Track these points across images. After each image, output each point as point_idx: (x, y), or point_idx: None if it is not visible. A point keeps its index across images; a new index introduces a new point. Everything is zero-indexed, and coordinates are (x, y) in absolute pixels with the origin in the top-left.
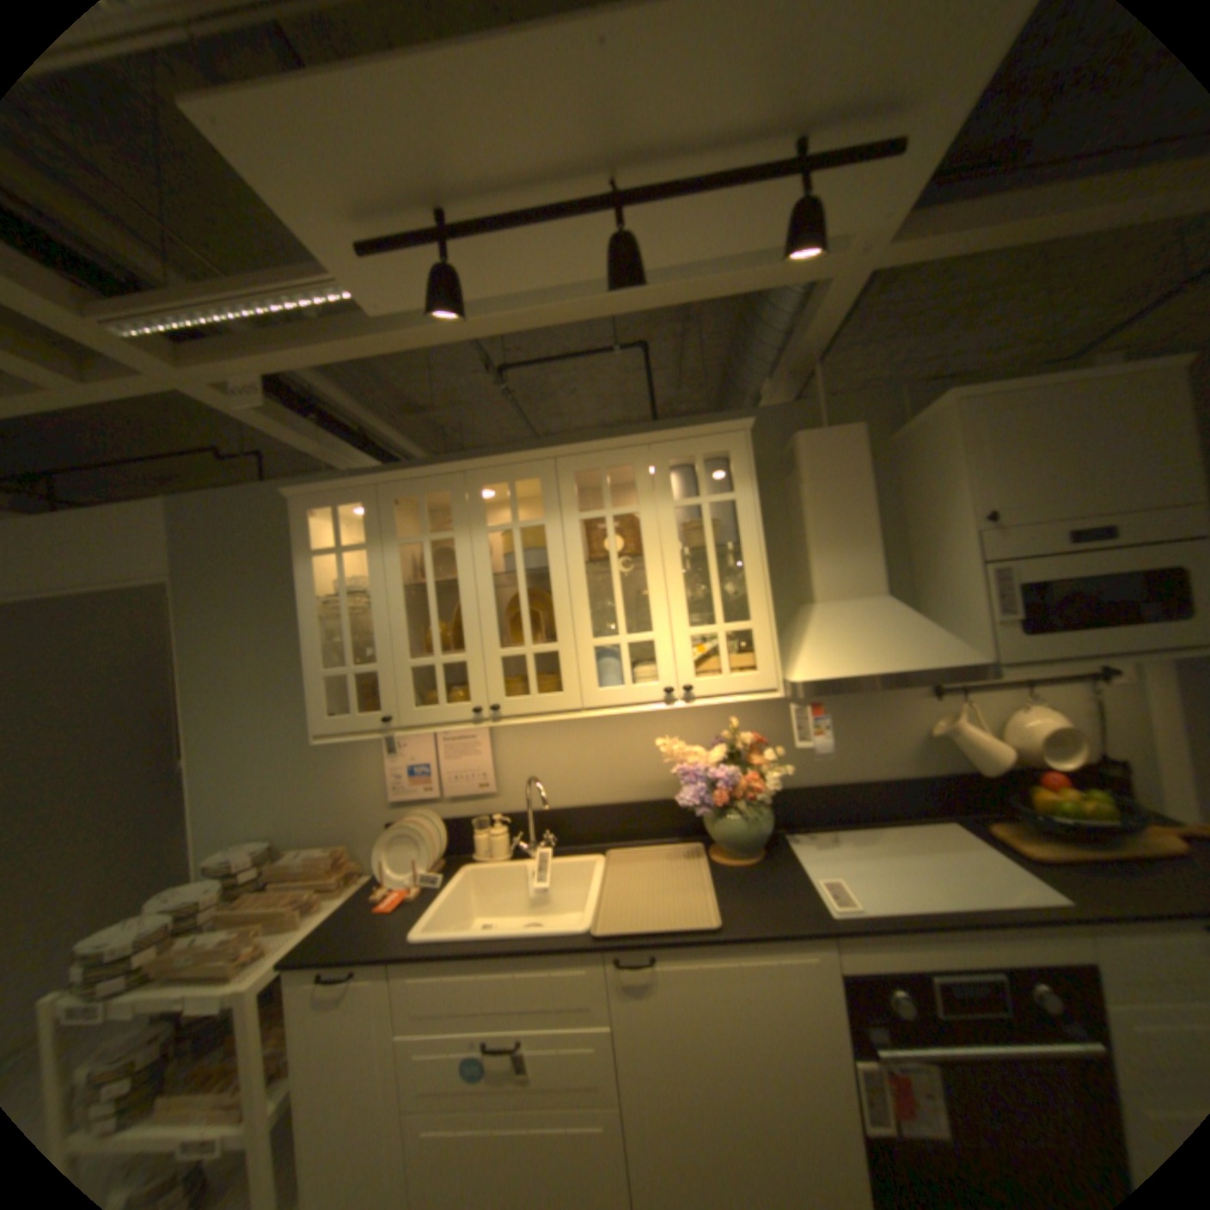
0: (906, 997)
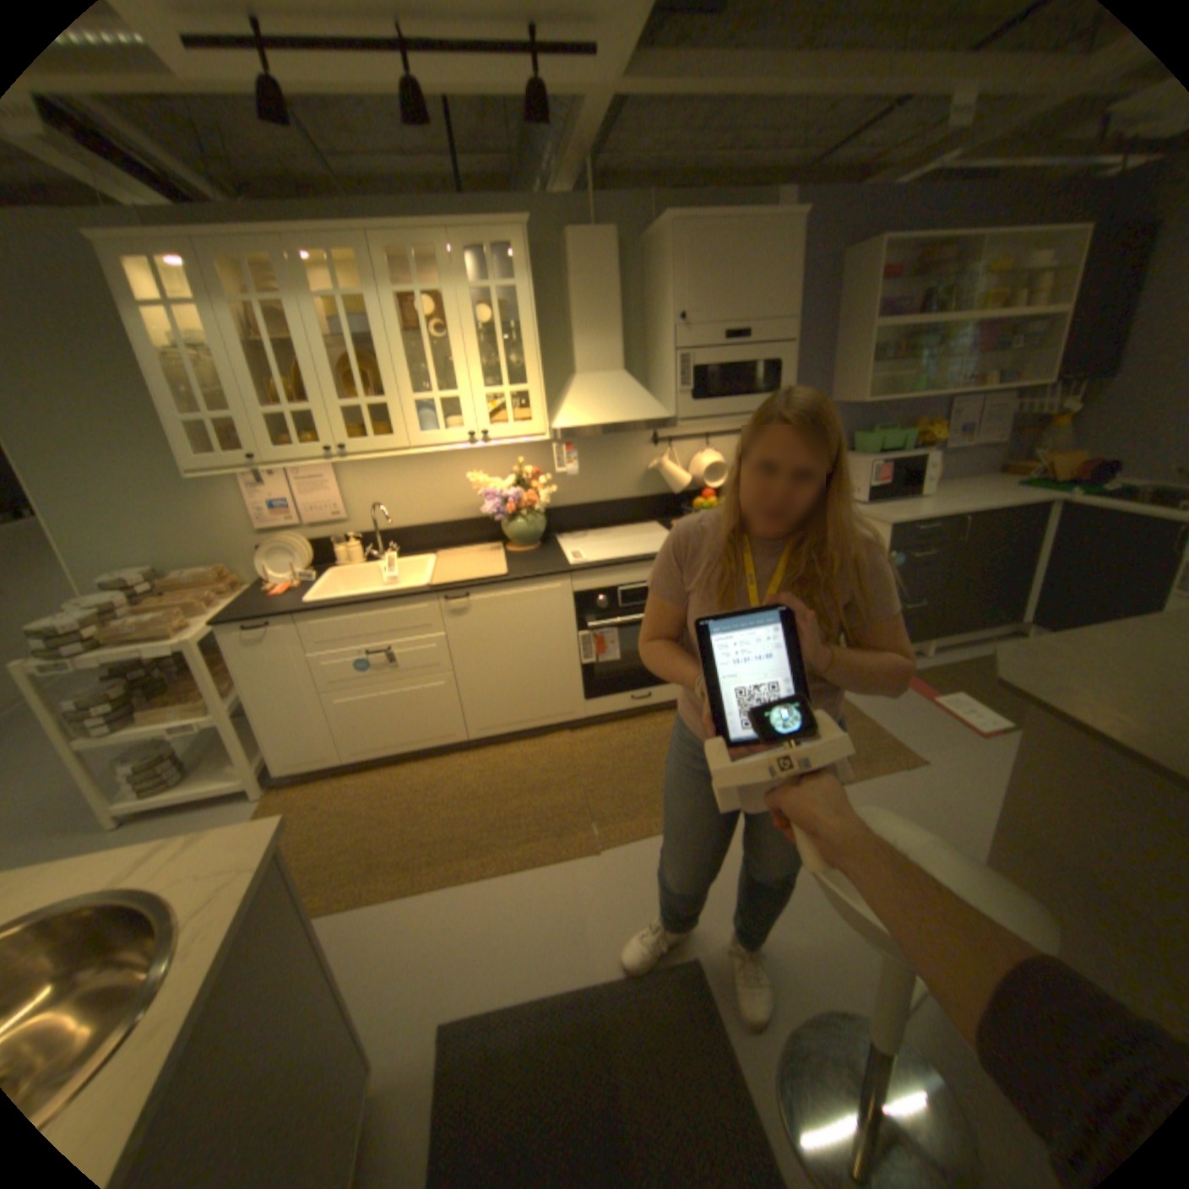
0: (604, 599)
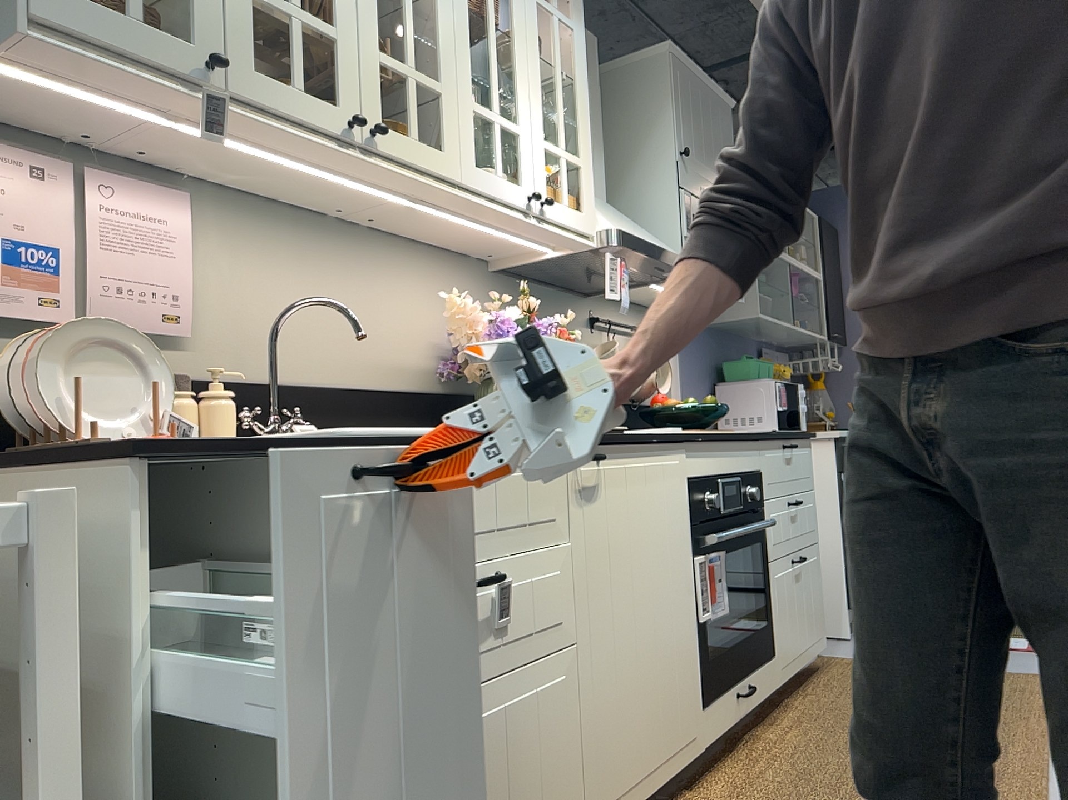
0: (710, 496)
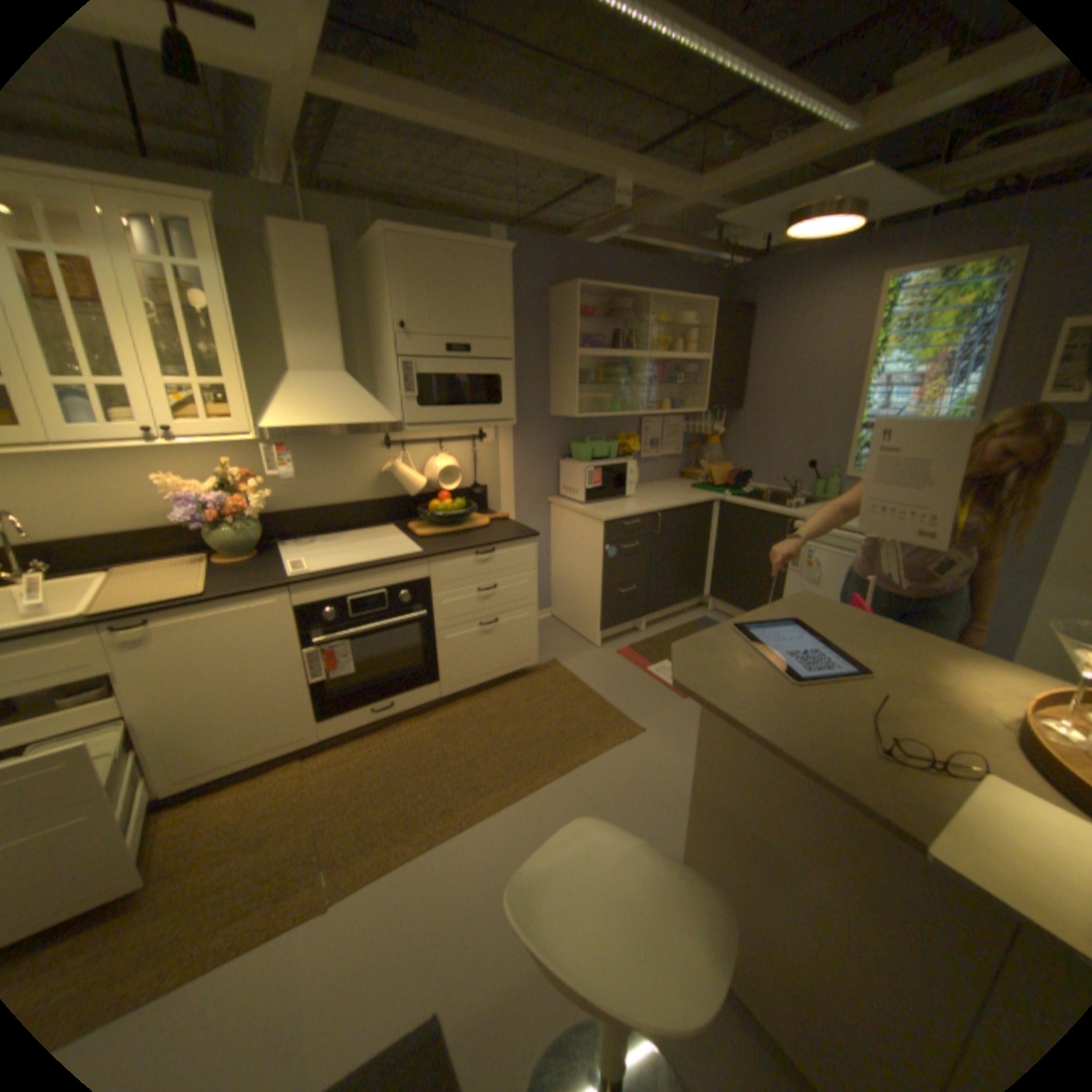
0: (332, 610)
